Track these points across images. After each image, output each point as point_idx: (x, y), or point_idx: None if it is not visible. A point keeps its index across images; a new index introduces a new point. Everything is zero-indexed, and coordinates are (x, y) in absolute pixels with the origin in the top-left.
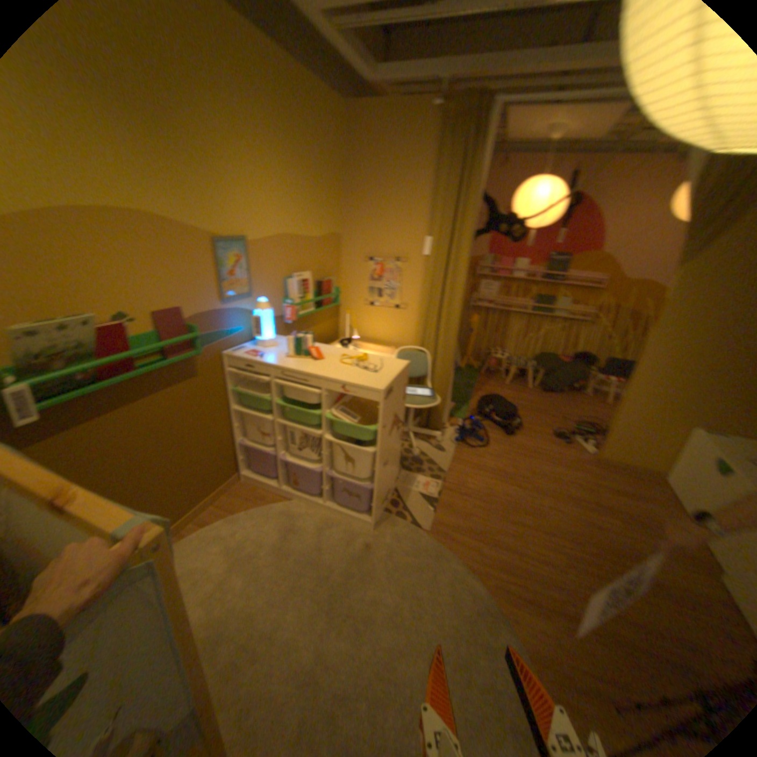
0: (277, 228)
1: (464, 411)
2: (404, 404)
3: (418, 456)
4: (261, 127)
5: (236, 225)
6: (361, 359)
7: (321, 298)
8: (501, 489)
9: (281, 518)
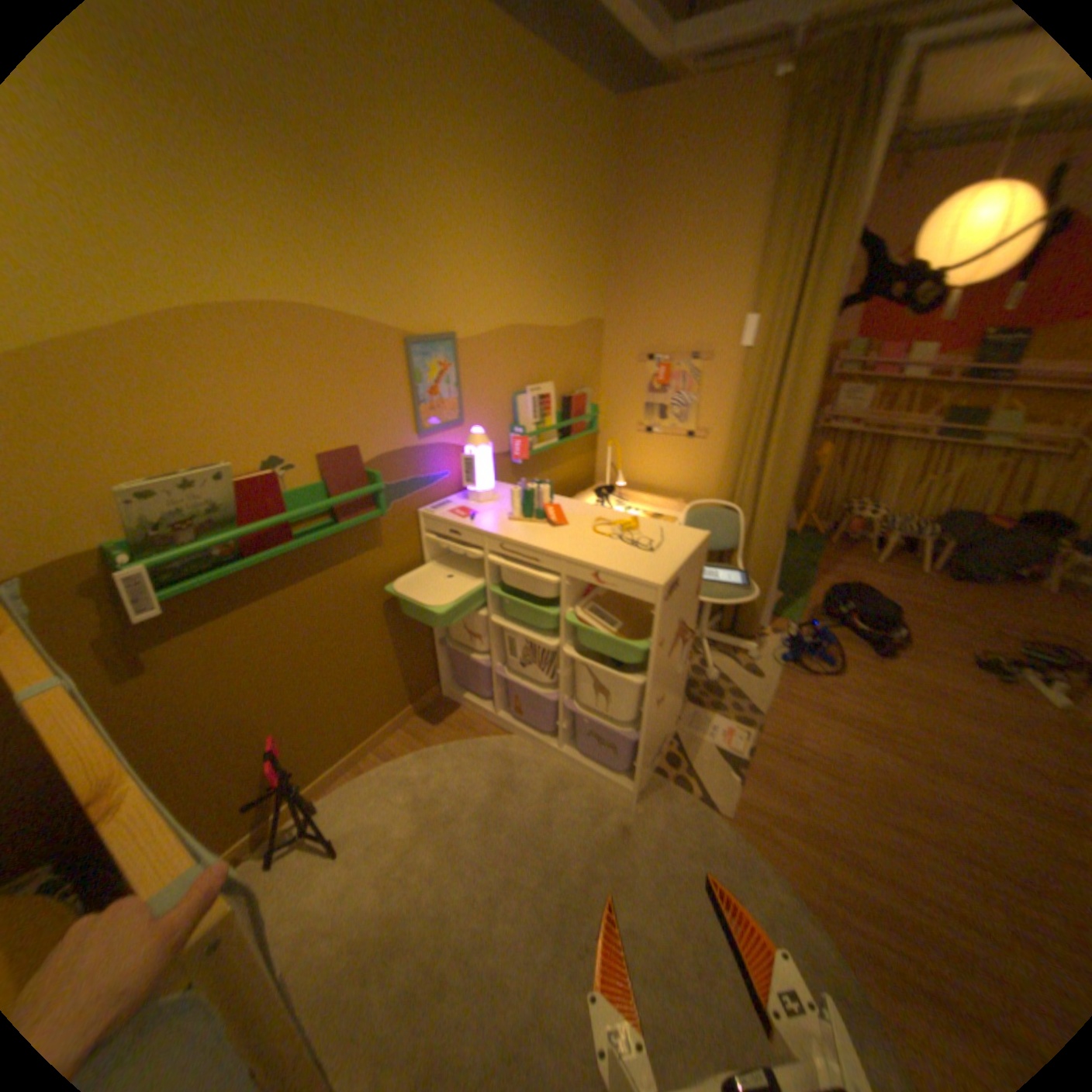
0: (504, 315)
1: (801, 607)
2: (697, 601)
3: (717, 681)
4: (483, 156)
5: (443, 315)
6: (628, 525)
7: (569, 422)
8: (870, 758)
9: (496, 761)
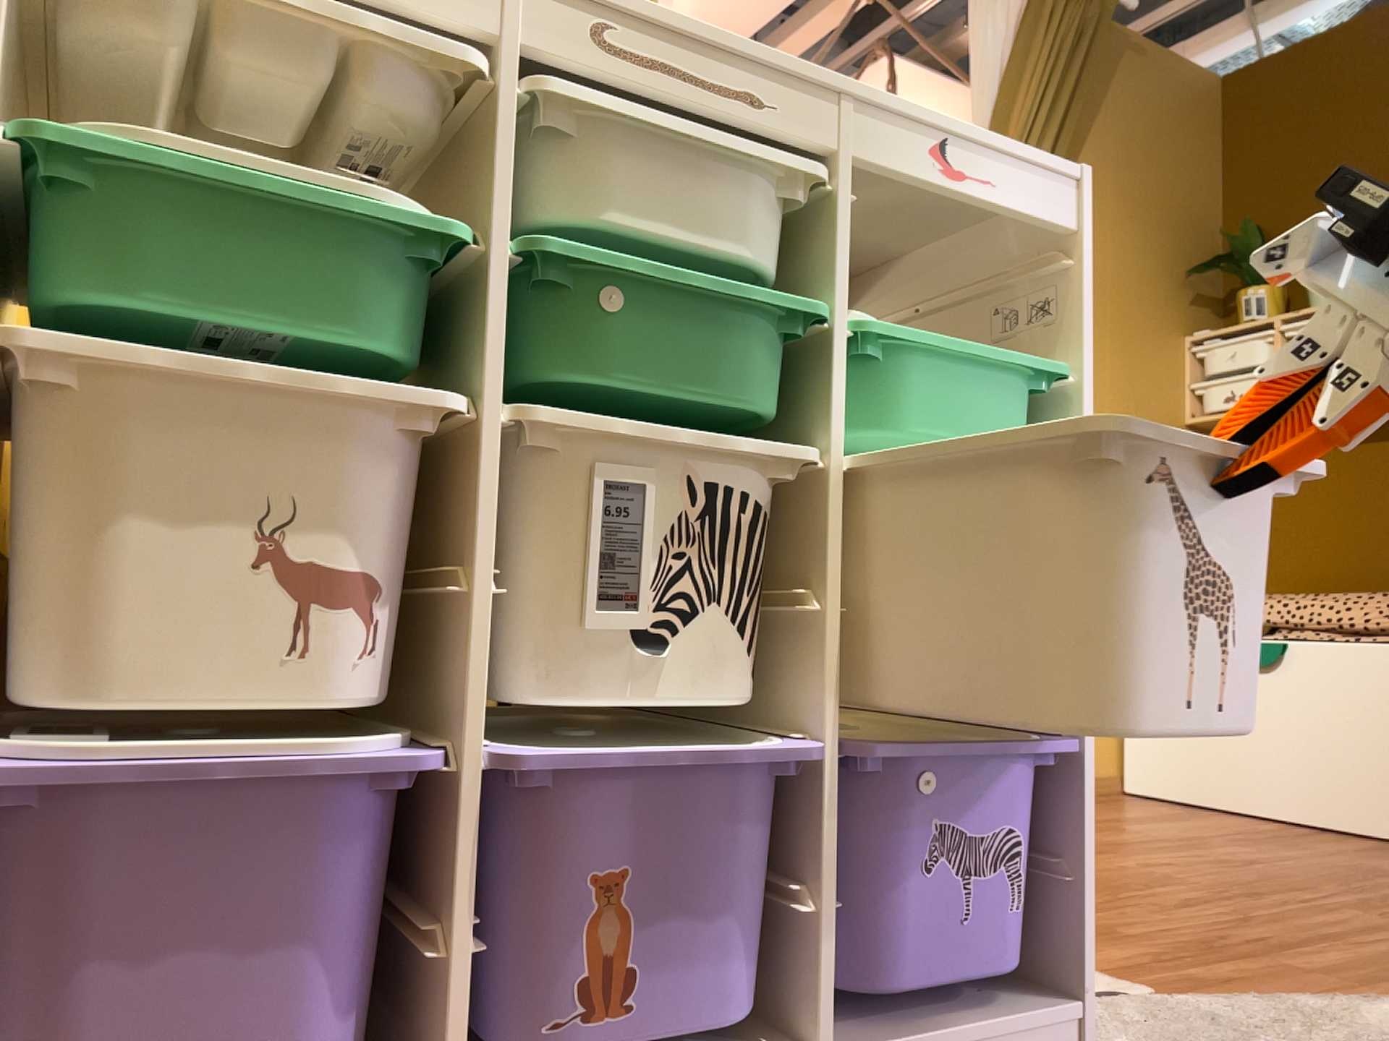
0: None
1: None
2: None
3: None
4: None
5: None
6: None
7: None
8: None
9: None
